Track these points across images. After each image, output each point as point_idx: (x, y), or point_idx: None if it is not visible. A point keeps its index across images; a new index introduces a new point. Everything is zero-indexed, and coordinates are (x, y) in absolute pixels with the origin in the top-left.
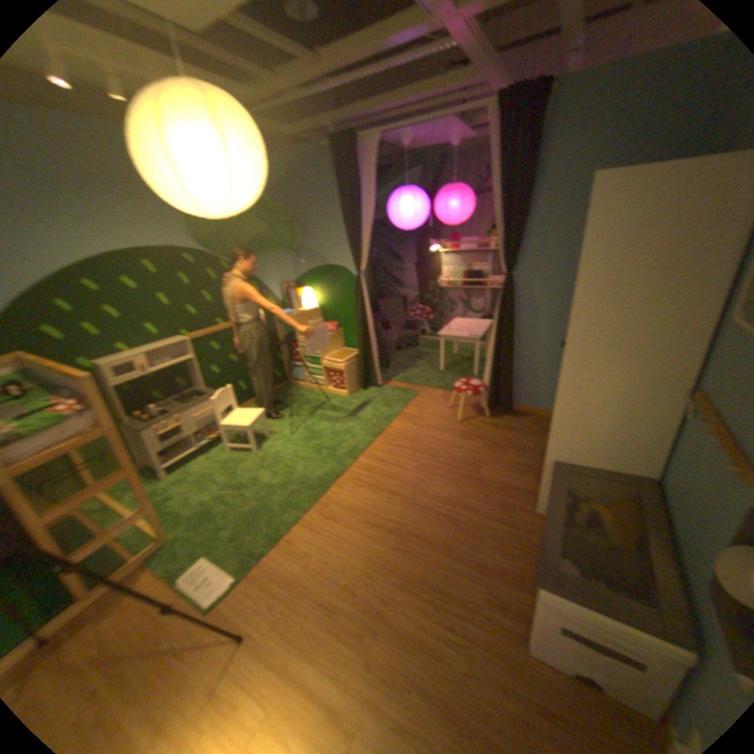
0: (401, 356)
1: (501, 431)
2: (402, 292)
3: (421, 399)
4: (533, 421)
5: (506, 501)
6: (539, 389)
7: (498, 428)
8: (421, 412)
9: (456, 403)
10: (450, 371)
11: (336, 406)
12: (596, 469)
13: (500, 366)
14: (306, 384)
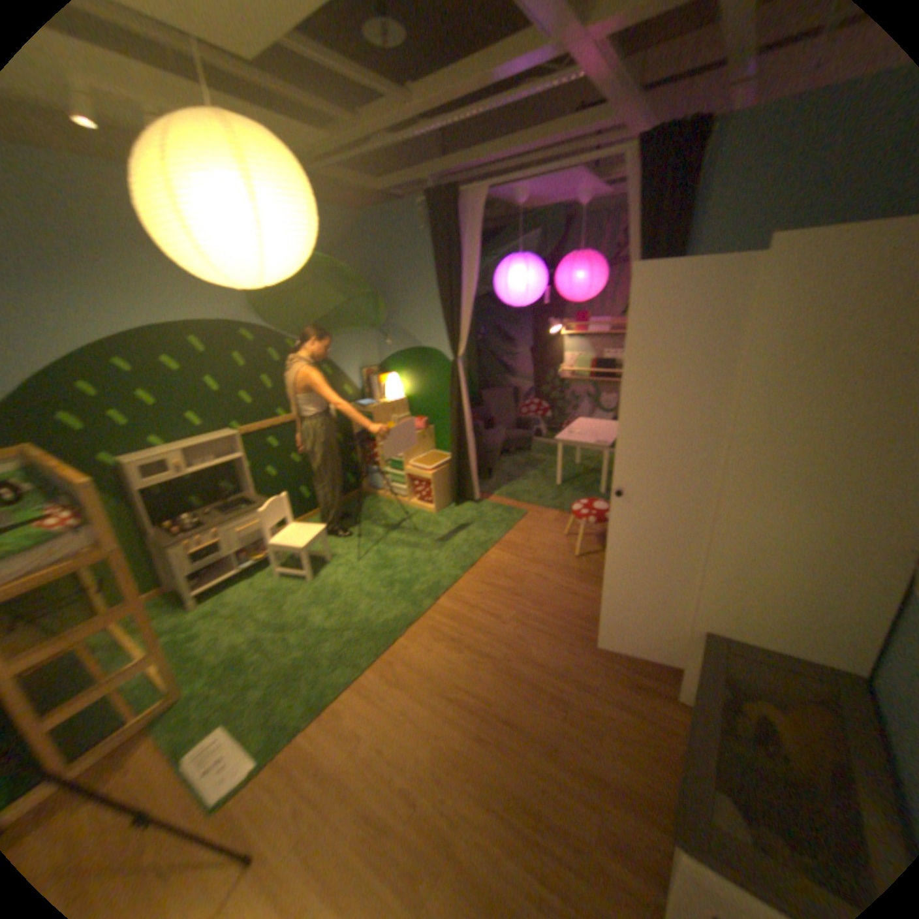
0: (508, 463)
1: None
2: (513, 383)
3: (530, 523)
4: None
5: (637, 679)
6: None
7: None
8: (527, 541)
9: (575, 531)
10: (570, 486)
11: (420, 526)
12: (769, 652)
13: None
14: (385, 495)
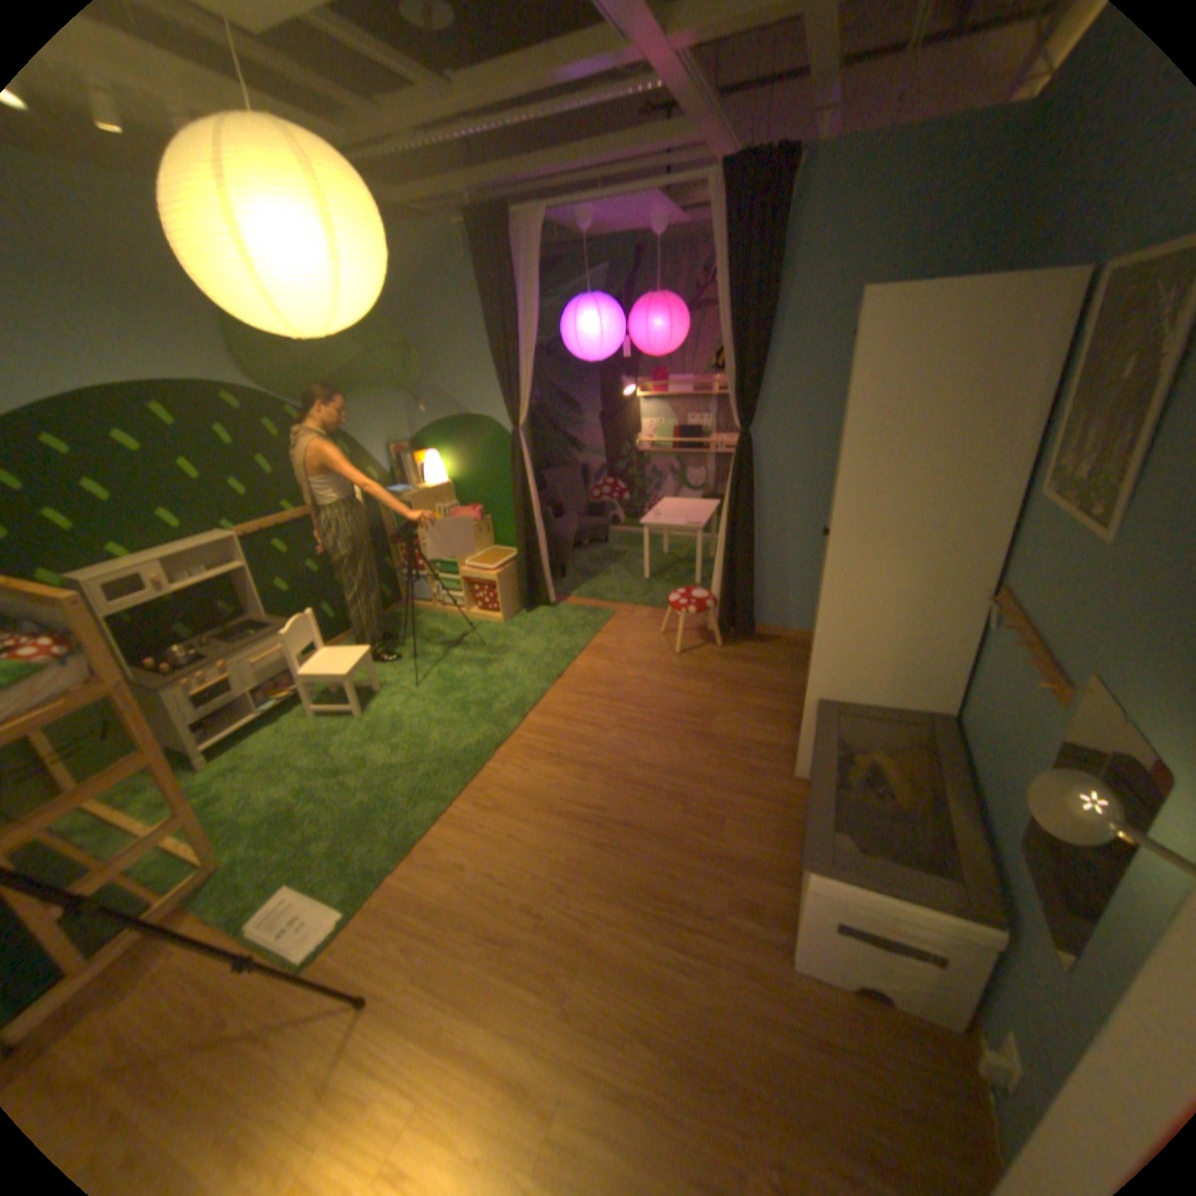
0: (583, 559)
1: (740, 665)
2: (581, 460)
3: (620, 623)
4: (785, 649)
5: (753, 763)
6: (792, 601)
7: (736, 661)
8: (620, 643)
9: (671, 627)
10: (660, 579)
11: (487, 639)
12: (875, 707)
13: (736, 568)
14: (435, 606)
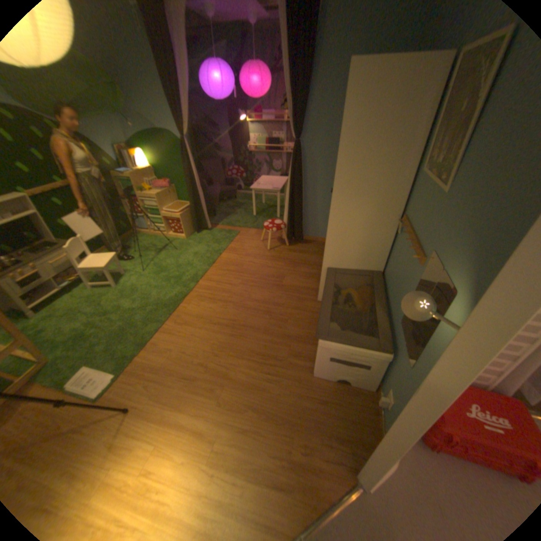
0: (225, 206)
1: (296, 254)
2: (221, 156)
3: (242, 237)
4: (316, 246)
5: (300, 296)
6: (319, 224)
7: (294, 252)
8: (242, 246)
9: (266, 238)
10: (261, 216)
11: (178, 247)
12: (350, 269)
13: (294, 209)
14: (151, 232)
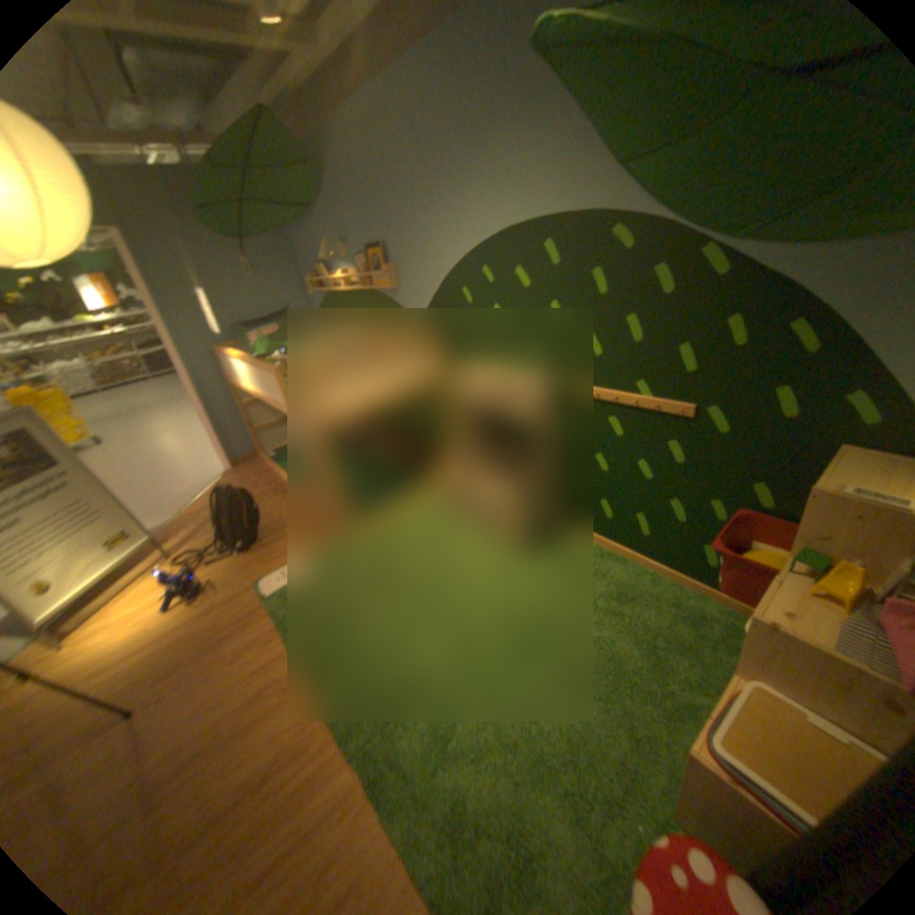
0: None
1: None
2: None
3: None
4: None
5: None
6: None
7: None
8: None
9: None
10: None
11: (610, 766)
12: None
13: None
14: None
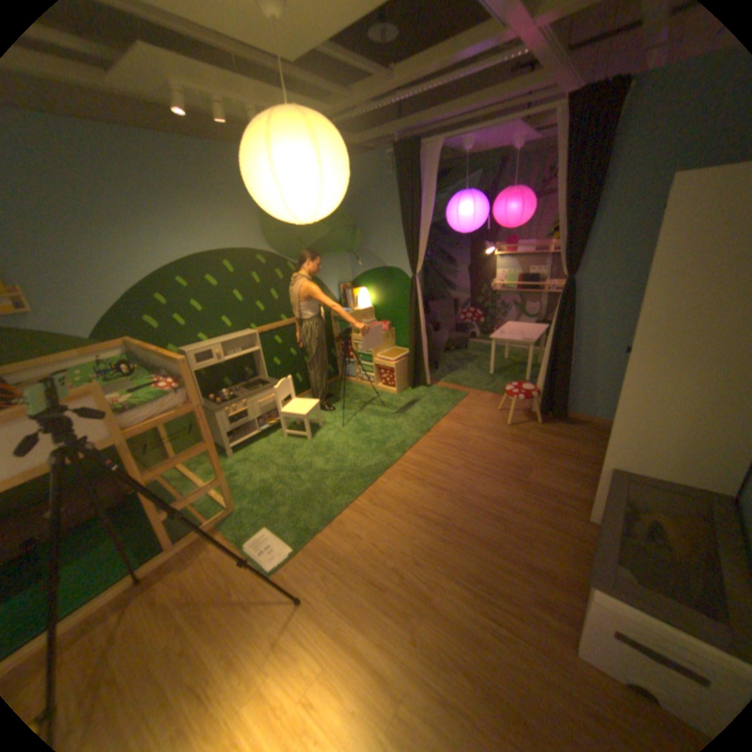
0: (450, 358)
1: (555, 438)
2: (454, 295)
3: (471, 401)
4: (590, 430)
5: (558, 507)
6: (599, 397)
7: (551, 435)
8: (469, 414)
9: (506, 407)
10: (501, 375)
11: (386, 403)
12: (661, 480)
13: (557, 371)
14: (357, 380)
